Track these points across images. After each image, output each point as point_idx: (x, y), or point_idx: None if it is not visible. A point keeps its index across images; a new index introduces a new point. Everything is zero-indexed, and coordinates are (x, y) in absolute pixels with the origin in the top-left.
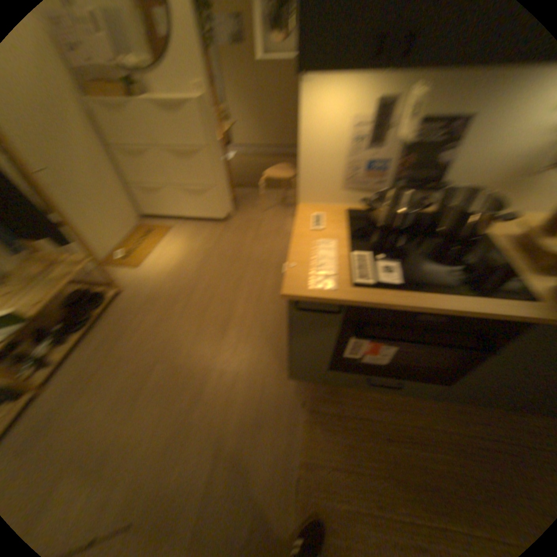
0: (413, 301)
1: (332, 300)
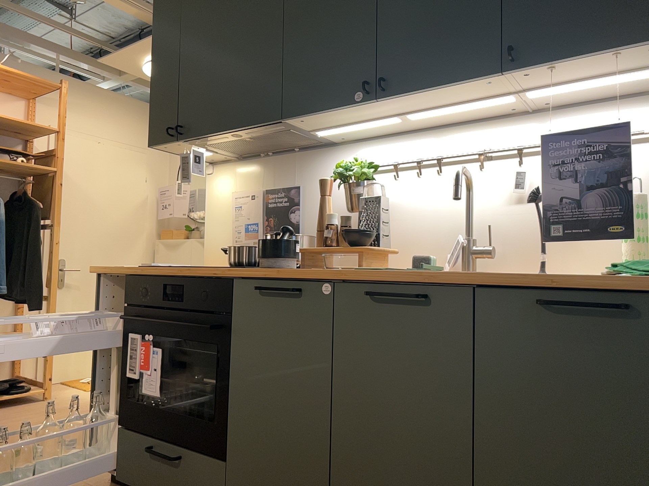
0: (162, 270)
1: (114, 271)
